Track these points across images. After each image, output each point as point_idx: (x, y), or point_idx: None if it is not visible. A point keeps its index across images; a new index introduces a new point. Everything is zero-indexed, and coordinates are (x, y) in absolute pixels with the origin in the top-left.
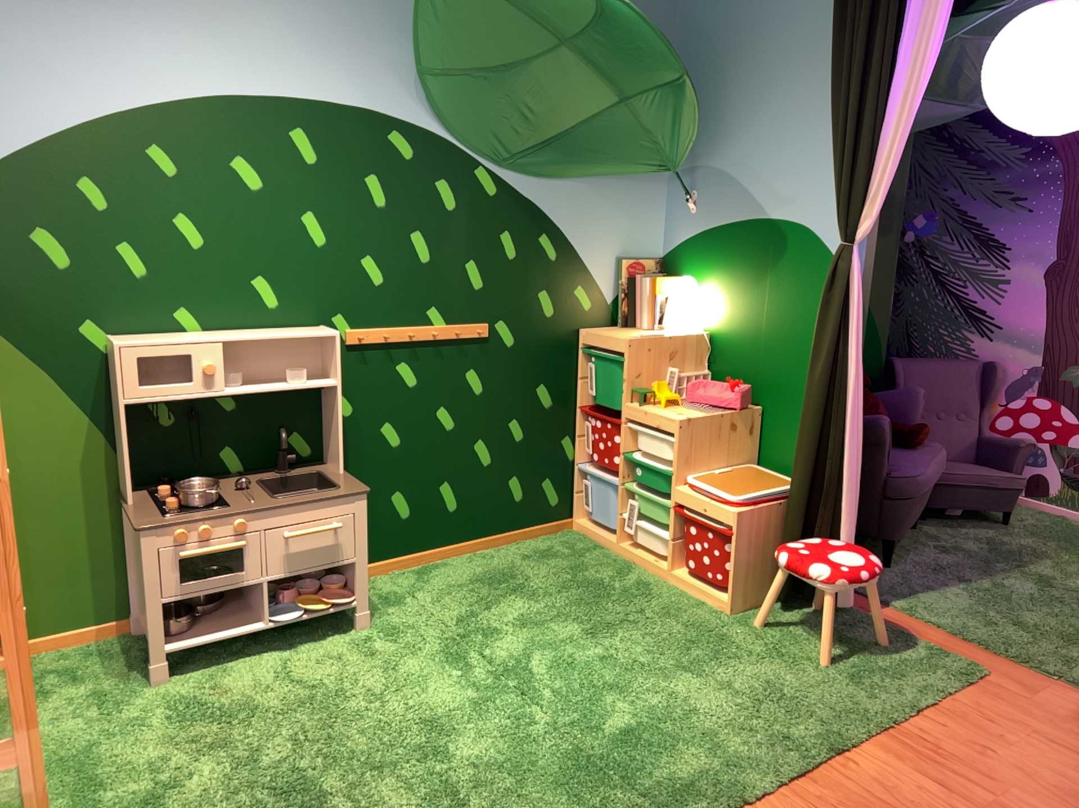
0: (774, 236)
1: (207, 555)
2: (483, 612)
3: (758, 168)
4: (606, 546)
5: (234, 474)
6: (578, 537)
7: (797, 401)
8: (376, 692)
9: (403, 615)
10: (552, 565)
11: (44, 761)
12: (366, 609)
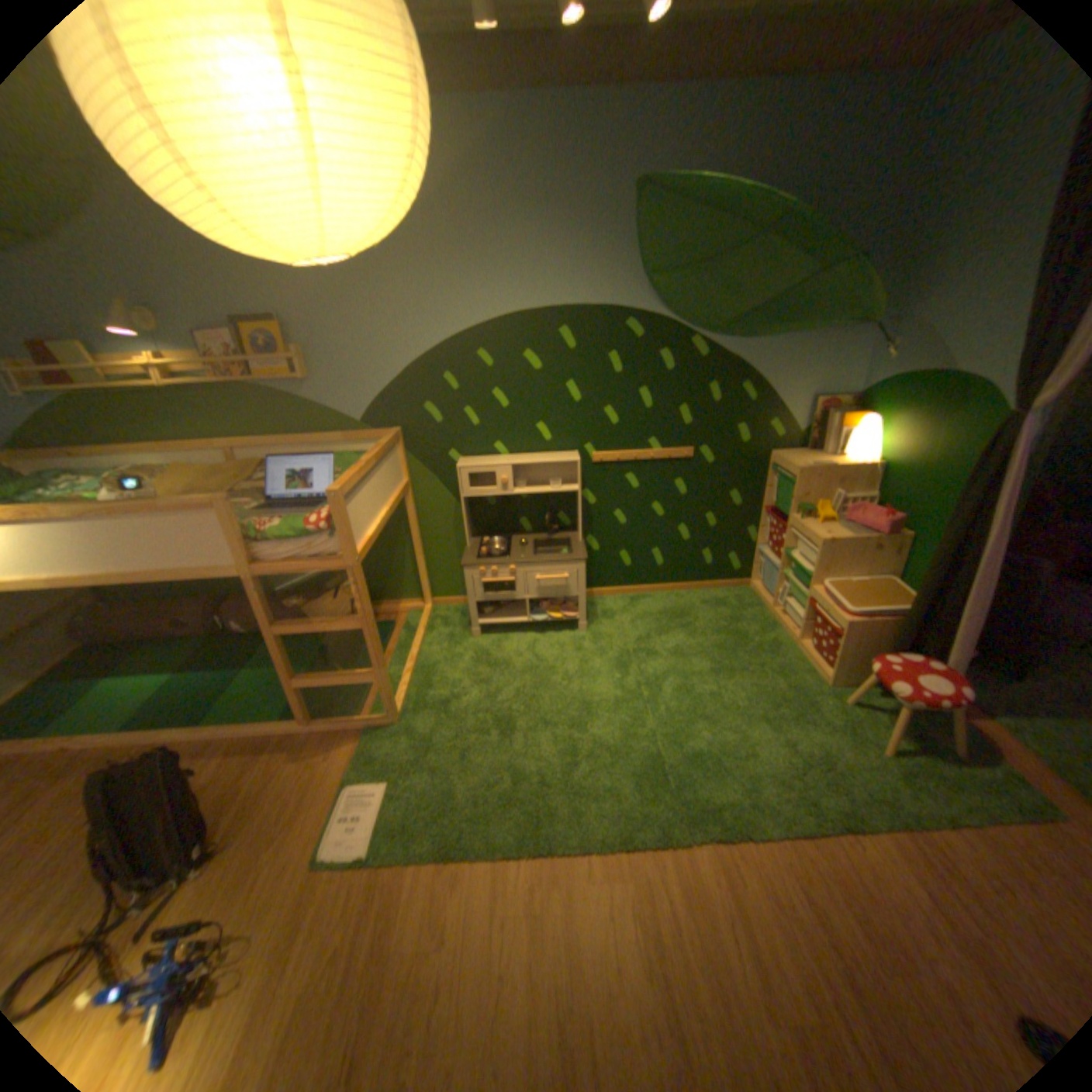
0: (959, 389)
1: (495, 583)
2: (655, 637)
3: (958, 322)
4: (765, 606)
5: (526, 533)
6: (748, 594)
7: (945, 537)
8: (569, 675)
9: (608, 628)
10: (718, 612)
11: (417, 666)
12: (584, 621)
